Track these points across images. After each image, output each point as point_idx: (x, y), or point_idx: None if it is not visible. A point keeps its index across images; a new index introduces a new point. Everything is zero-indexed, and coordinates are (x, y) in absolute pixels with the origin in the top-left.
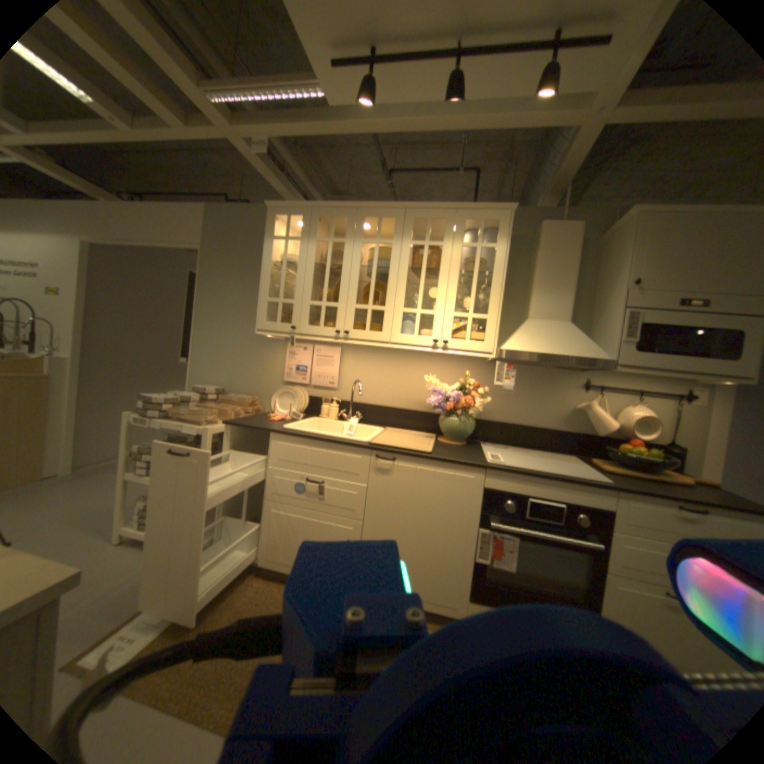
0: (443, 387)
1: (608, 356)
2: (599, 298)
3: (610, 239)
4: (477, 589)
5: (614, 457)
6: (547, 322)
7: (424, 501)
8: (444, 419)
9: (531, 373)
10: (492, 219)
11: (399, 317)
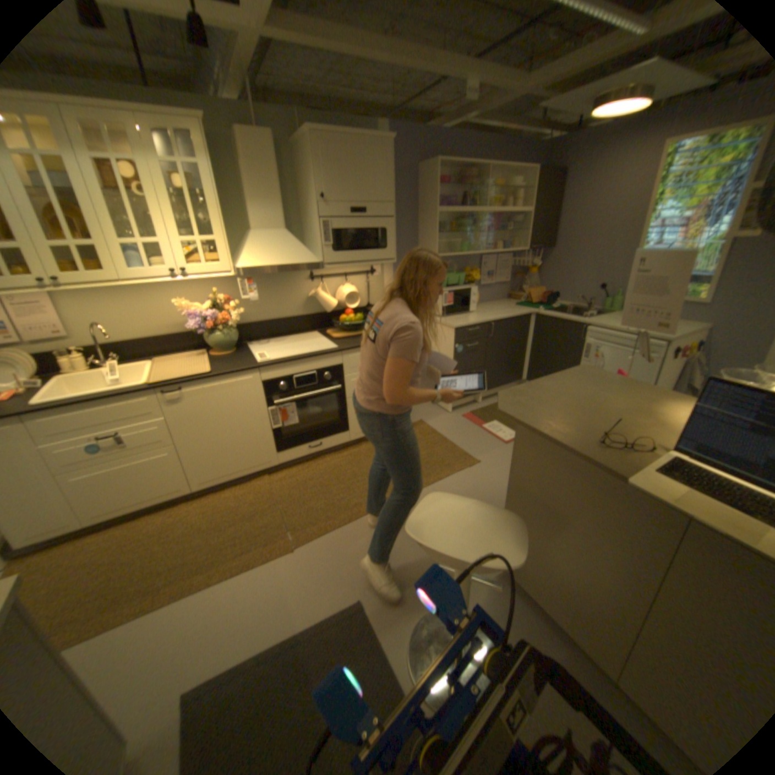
0: (196, 309)
1: (317, 260)
2: (302, 204)
3: (296, 147)
4: (279, 445)
5: (338, 328)
6: (268, 235)
7: (221, 410)
8: (209, 339)
9: (269, 276)
10: (181, 127)
11: (116, 248)
